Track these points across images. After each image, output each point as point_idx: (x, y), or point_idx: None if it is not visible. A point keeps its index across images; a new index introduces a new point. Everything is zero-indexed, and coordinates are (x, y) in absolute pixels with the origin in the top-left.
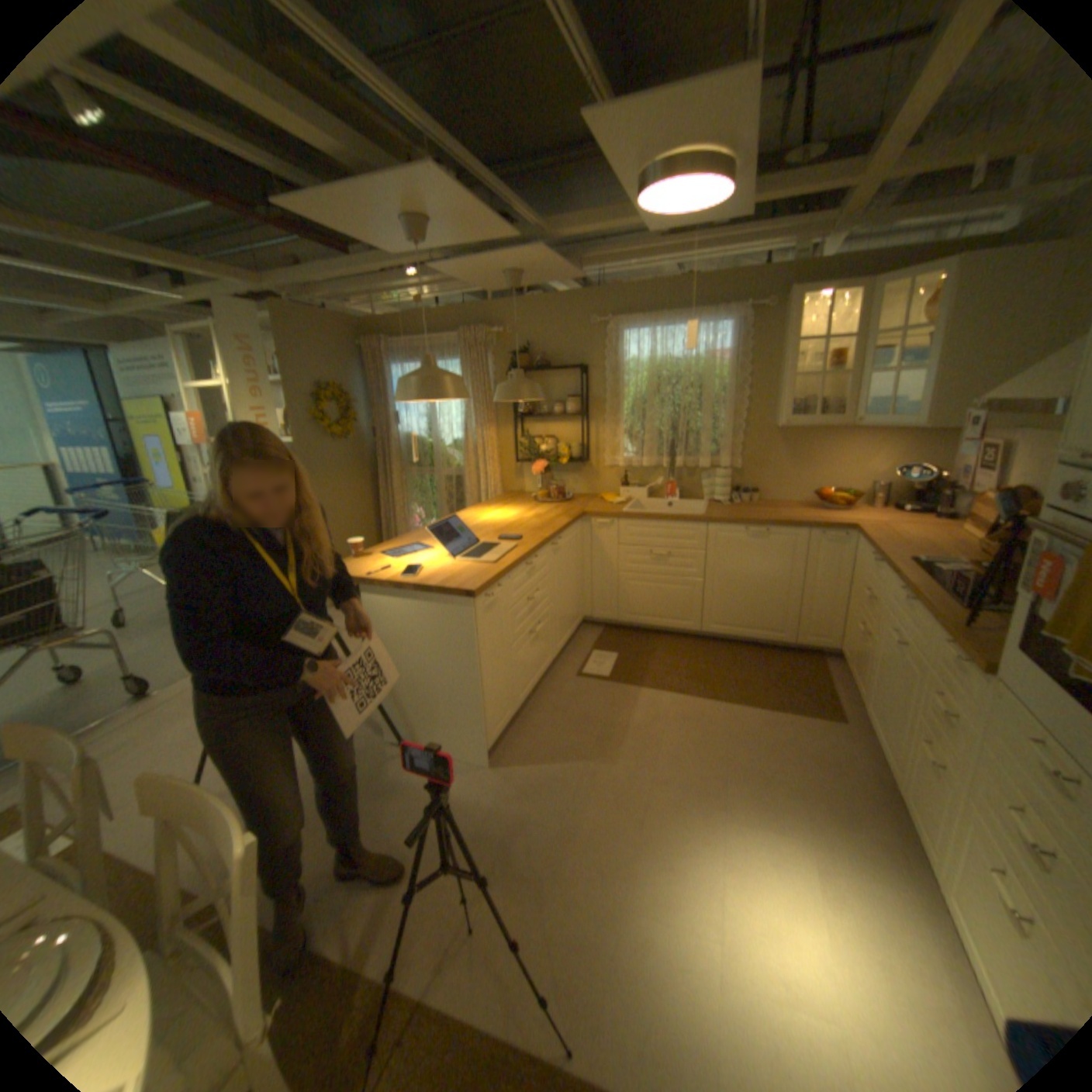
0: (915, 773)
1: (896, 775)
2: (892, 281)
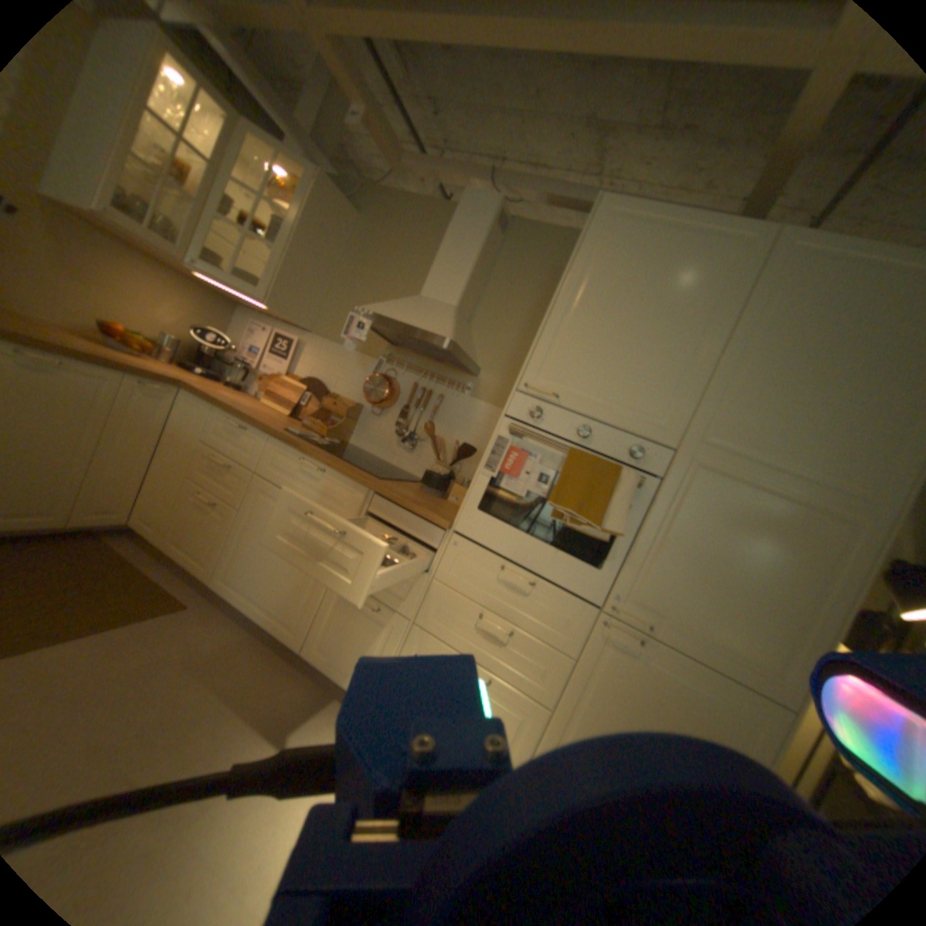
0: (321, 626)
1: (282, 638)
2: (240, 135)
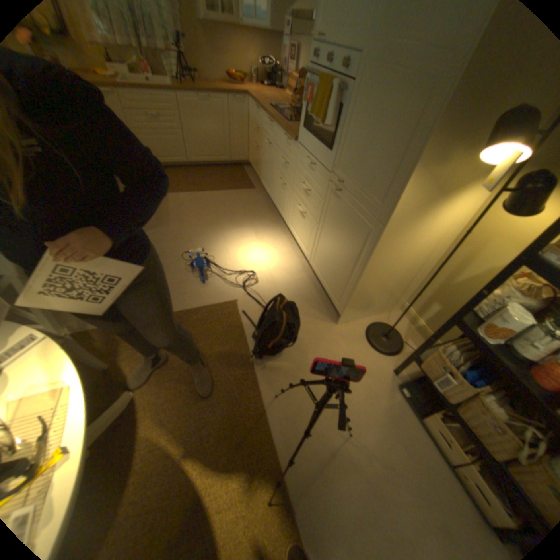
0: (277, 193)
1: (272, 198)
2: None
